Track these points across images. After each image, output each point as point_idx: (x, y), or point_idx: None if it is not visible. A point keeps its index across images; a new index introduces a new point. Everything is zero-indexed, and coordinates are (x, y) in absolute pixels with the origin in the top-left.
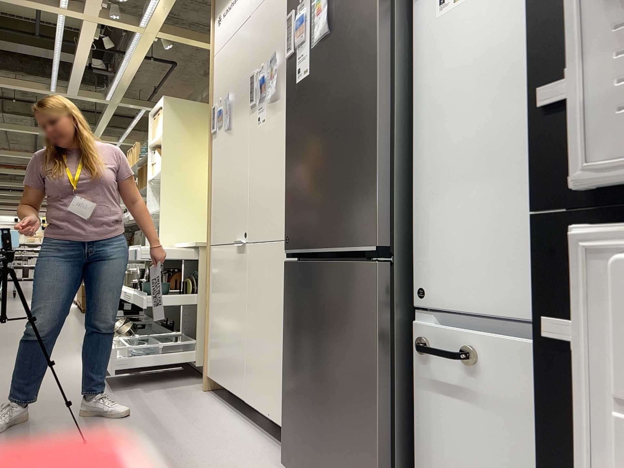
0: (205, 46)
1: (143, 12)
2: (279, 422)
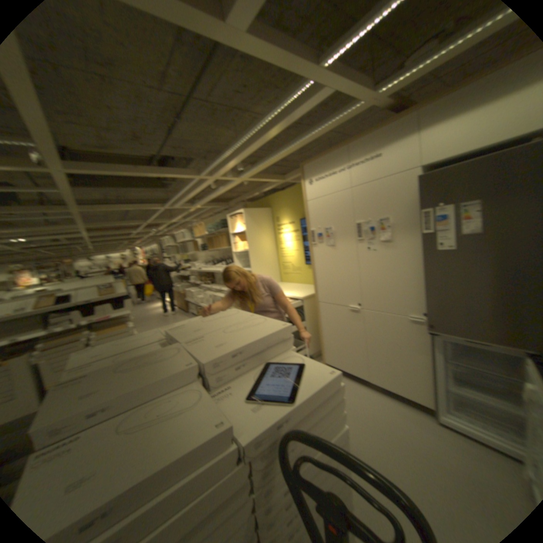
0: (269, 181)
1: (245, 170)
2: (409, 398)
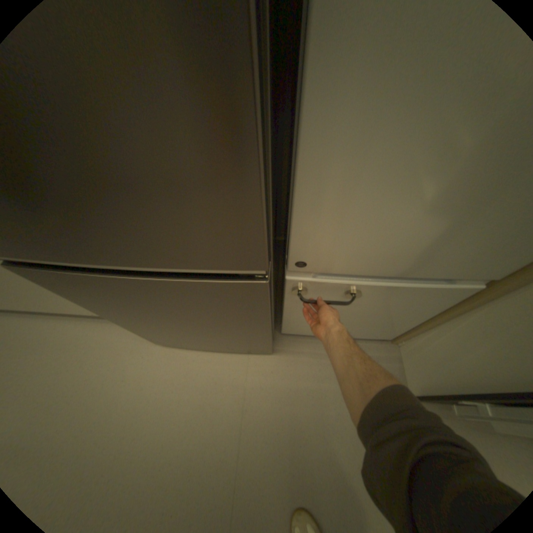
0: None
1: None
2: None
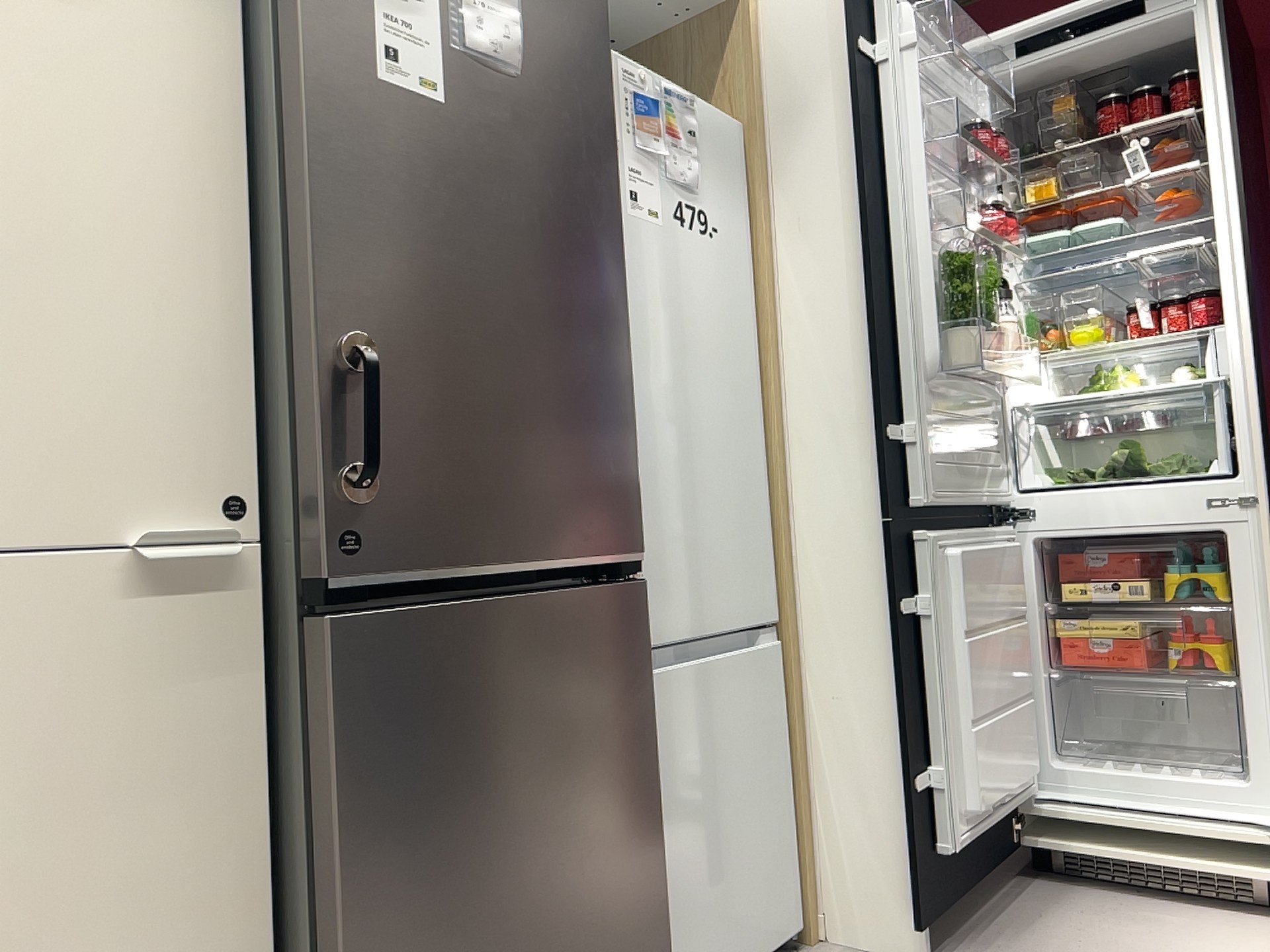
0: None
1: None
2: None
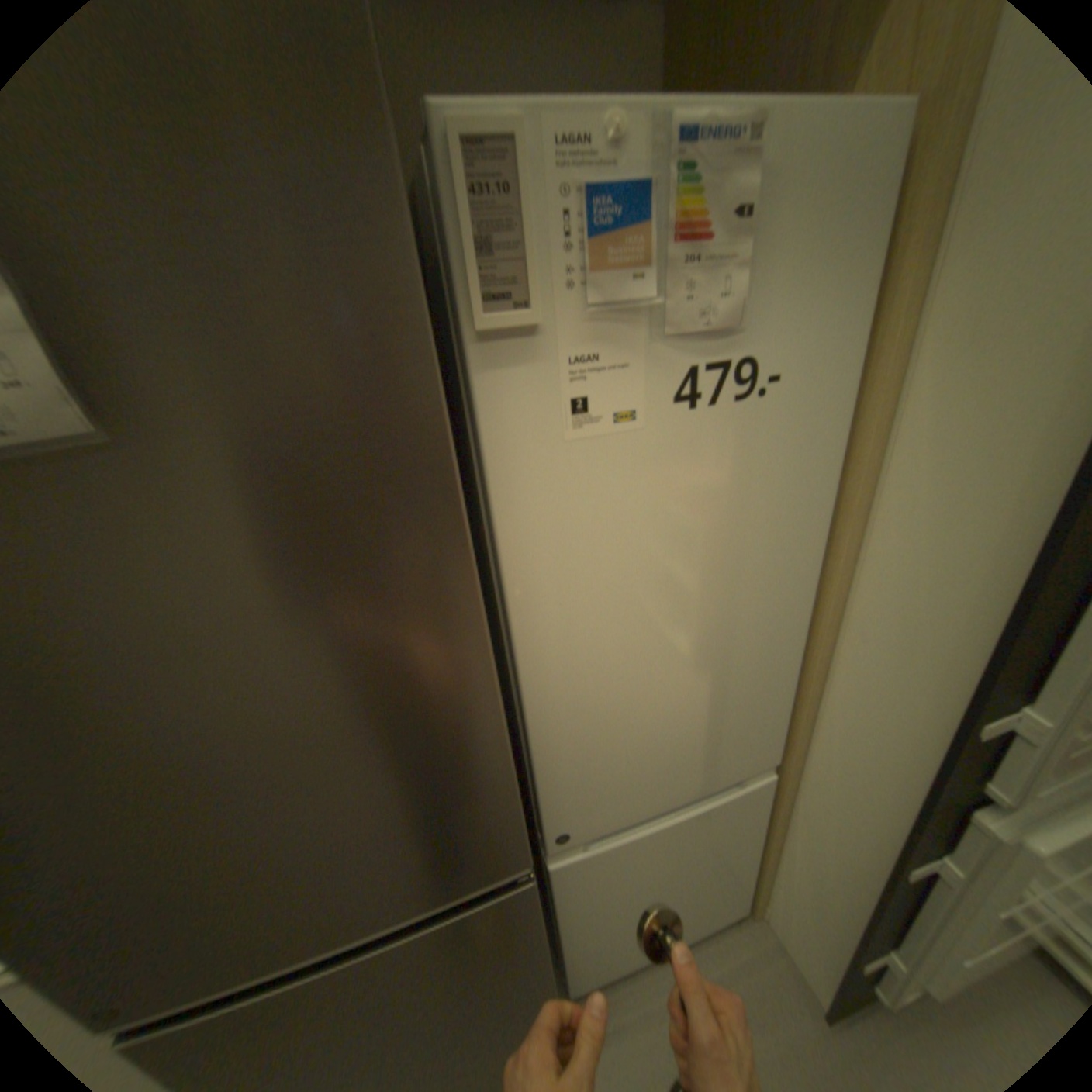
0: None
1: None
2: None
